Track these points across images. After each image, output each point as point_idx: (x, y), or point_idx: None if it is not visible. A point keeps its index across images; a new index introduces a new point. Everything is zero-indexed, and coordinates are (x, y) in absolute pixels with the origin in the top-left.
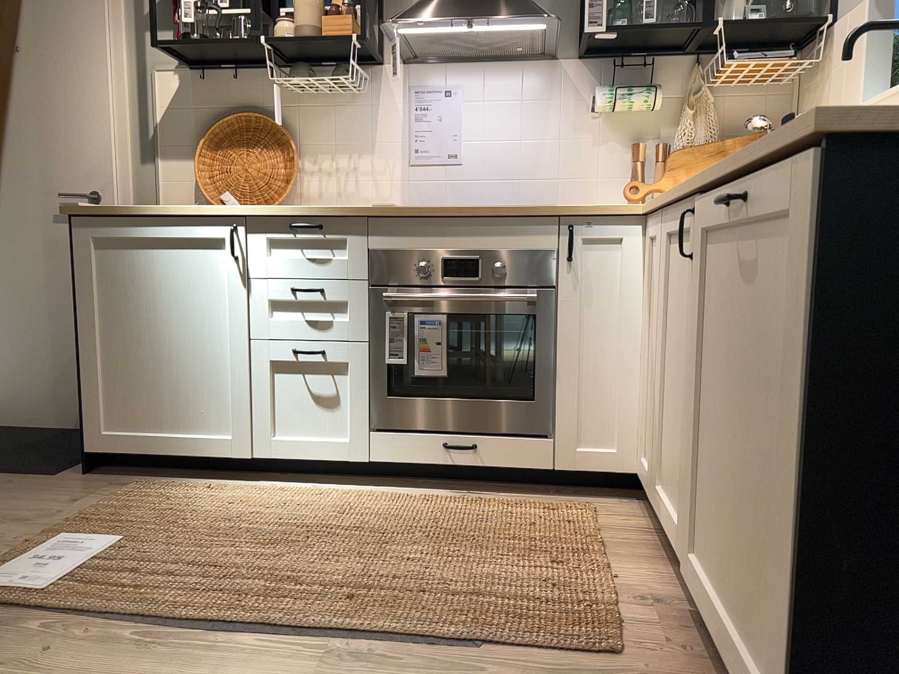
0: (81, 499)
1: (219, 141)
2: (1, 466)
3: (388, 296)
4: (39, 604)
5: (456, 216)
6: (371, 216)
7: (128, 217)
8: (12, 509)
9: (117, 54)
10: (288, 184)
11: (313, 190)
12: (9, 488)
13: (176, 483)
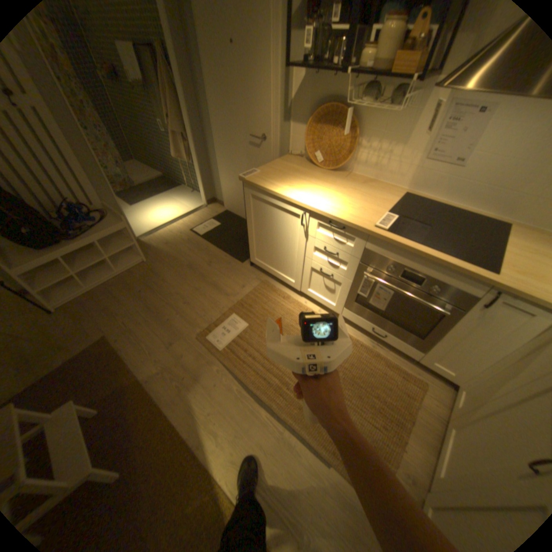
0: (245, 285)
1: (321, 117)
2: (230, 249)
3: (366, 274)
4: (219, 355)
5: (421, 255)
6: (371, 234)
7: (263, 190)
8: (226, 283)
9: (276, 48)
10: (350, 154)
11: (363, 158)
12: (229, 267)
13: (275, 286)
